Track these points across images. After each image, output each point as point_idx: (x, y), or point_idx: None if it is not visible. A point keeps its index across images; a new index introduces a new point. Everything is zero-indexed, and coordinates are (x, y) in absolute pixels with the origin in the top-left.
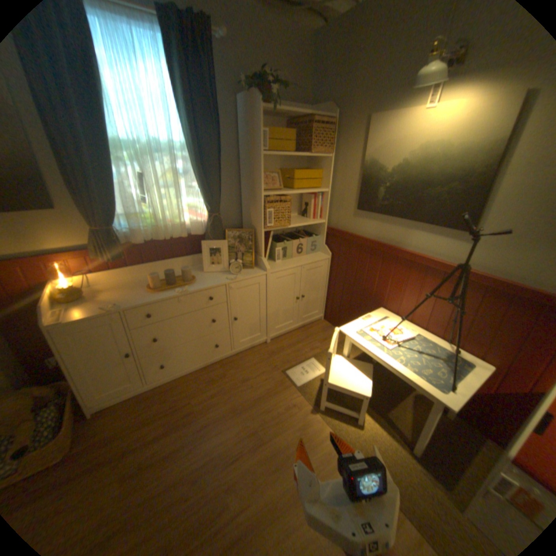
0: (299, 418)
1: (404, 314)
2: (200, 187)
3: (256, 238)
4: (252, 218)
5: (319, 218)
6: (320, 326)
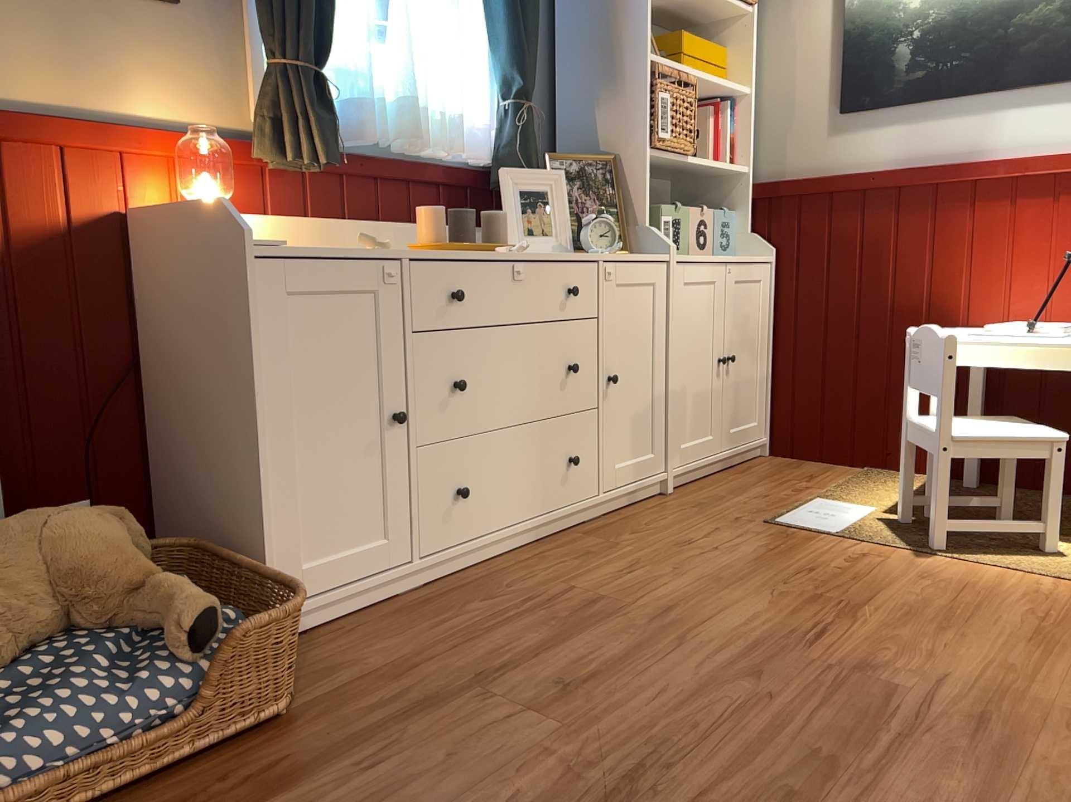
0: (898, 565)
1: (1023, 317)
2: (499, 29)
3: (619, 179)
4: (602, 133)
5: (730, 163)
6: (773, 462)
